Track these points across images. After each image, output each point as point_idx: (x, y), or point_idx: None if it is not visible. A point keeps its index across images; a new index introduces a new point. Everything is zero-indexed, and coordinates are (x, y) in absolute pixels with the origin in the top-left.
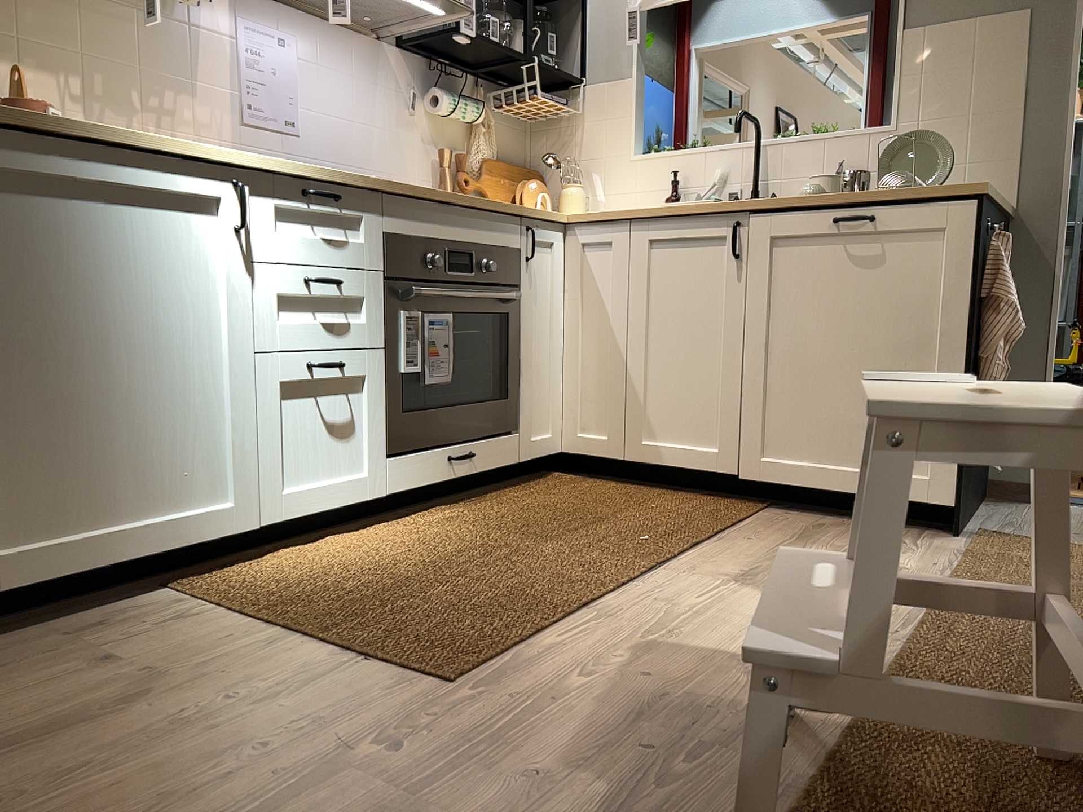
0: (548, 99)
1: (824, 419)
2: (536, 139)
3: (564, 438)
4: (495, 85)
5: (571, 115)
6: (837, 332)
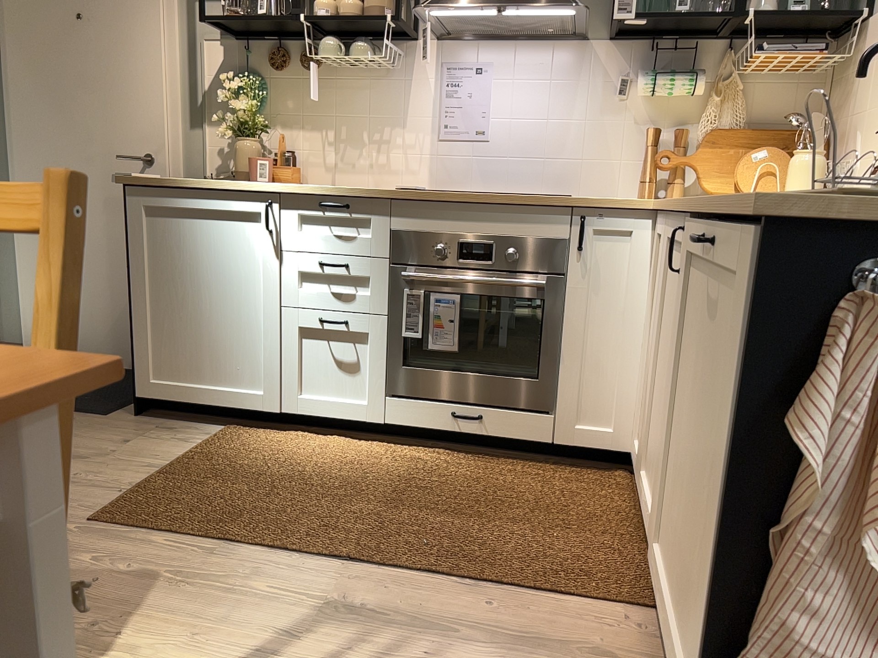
0: (782, 51)
1: (682, 534)
2: (830, 92)
3: (634, 442)
4: (764, 41)
5: (842, 60)
6: (700, 418)
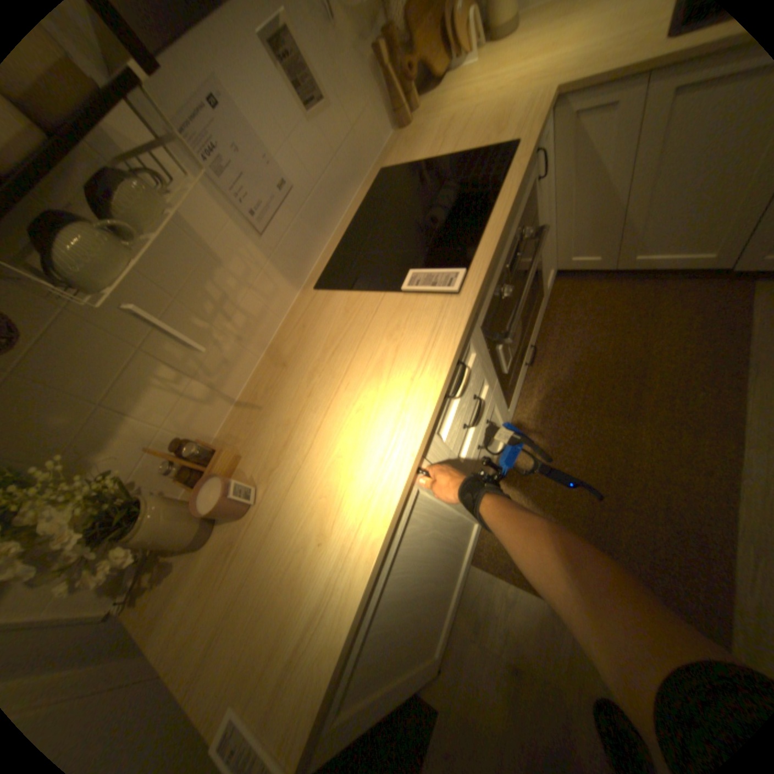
0: None
1: None
2: None
3: (558, 263)
4: None
5: None
6: None
